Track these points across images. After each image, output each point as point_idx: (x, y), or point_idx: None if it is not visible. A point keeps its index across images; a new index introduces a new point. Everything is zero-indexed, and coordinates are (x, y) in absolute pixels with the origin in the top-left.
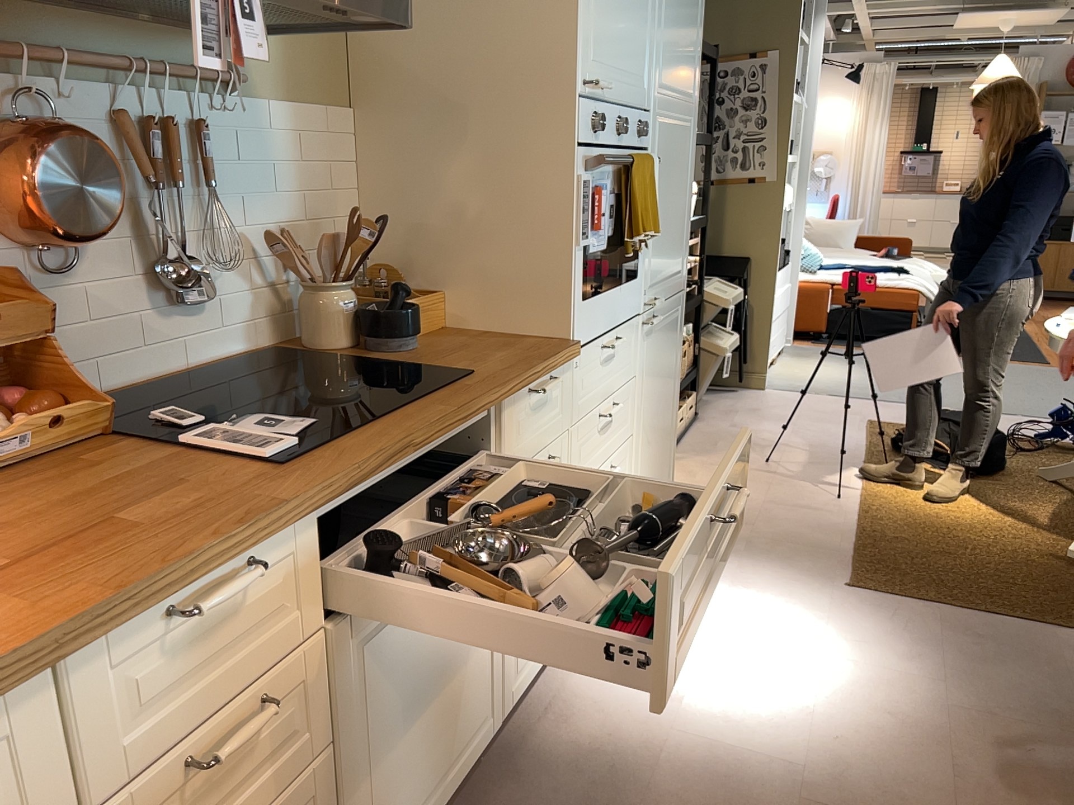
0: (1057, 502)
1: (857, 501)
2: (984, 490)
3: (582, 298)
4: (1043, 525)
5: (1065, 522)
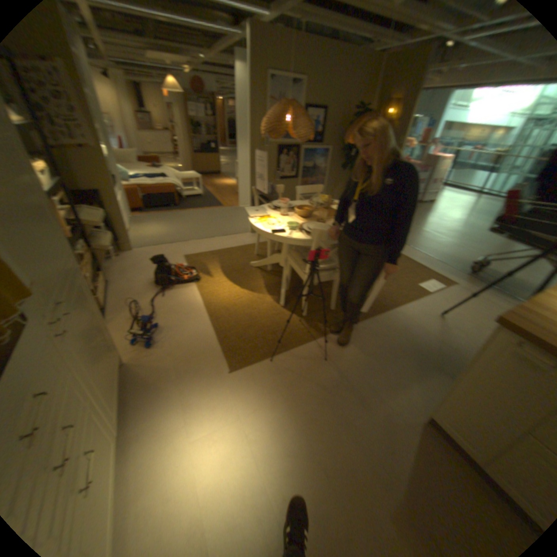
0: (262, 278)
1: (205, 312)
2: (240, 281)
3: None
4: (265, 292)
5: (269, 287)
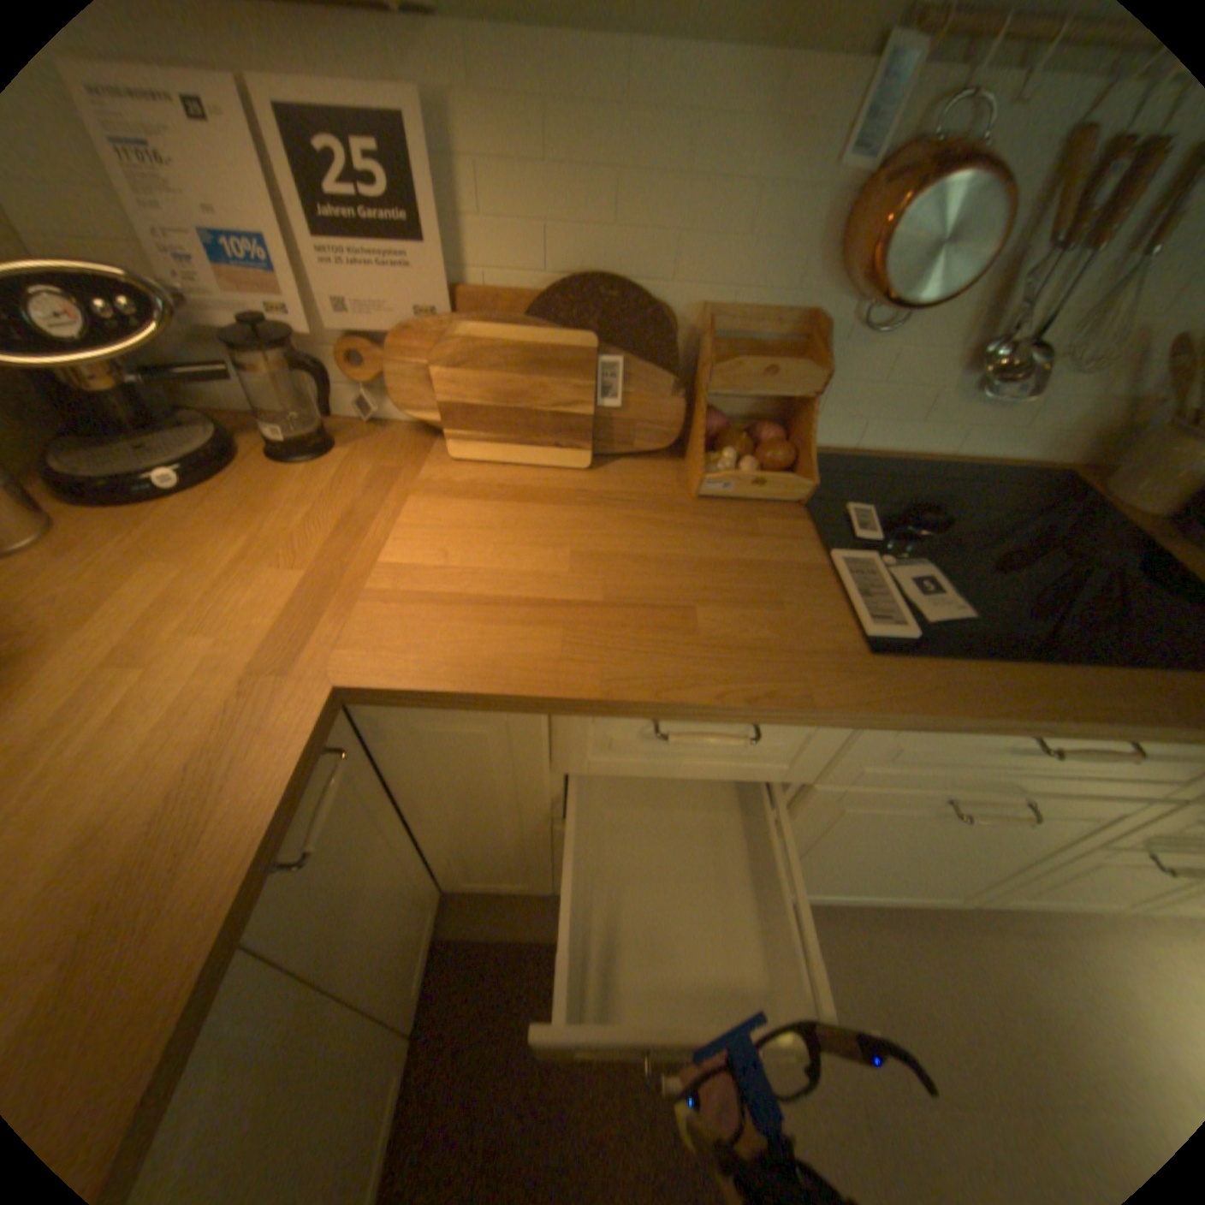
0: None
1: None
2: None
3: None
4: None
5: None
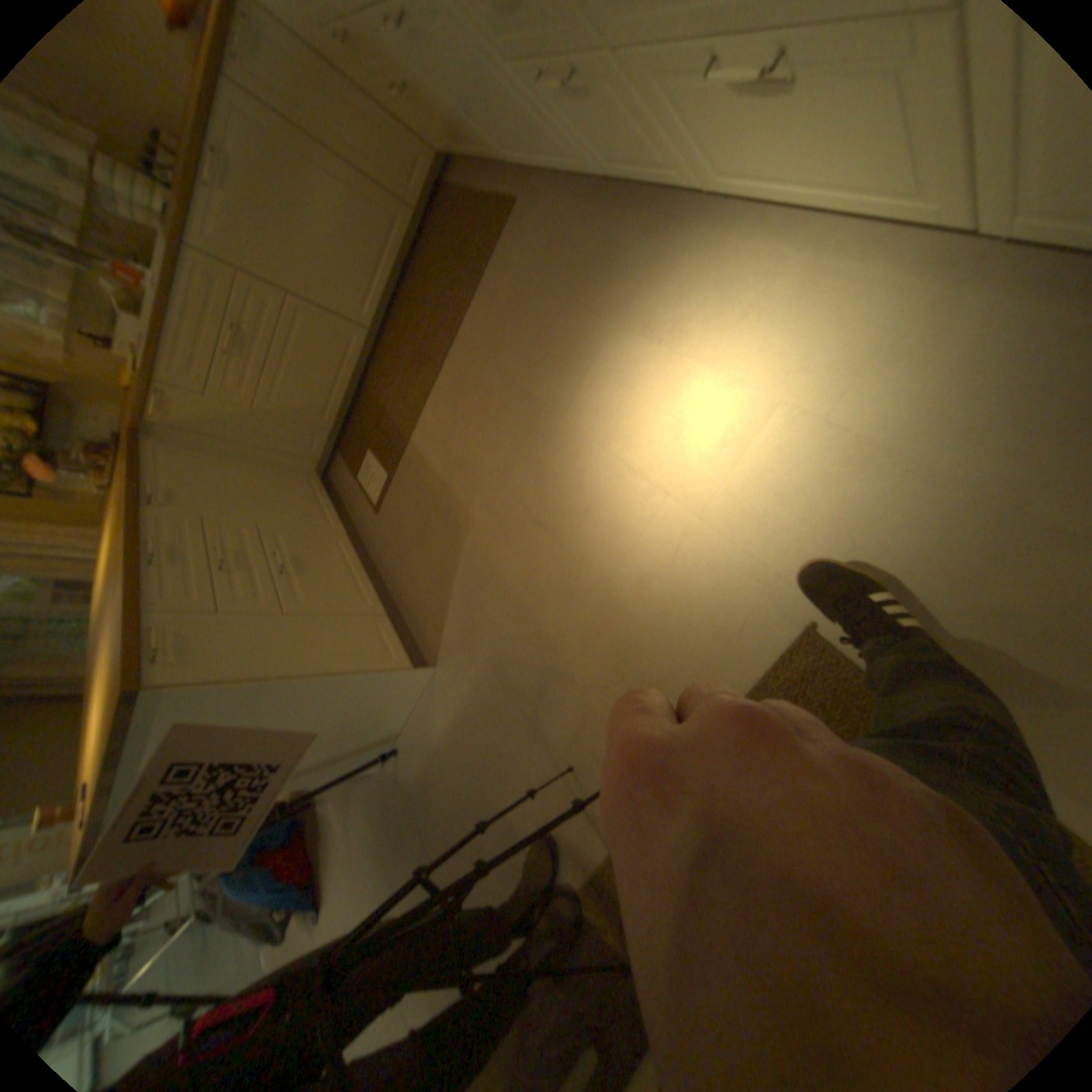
0: None
1: None
2: None
3: None
4: None
5: None
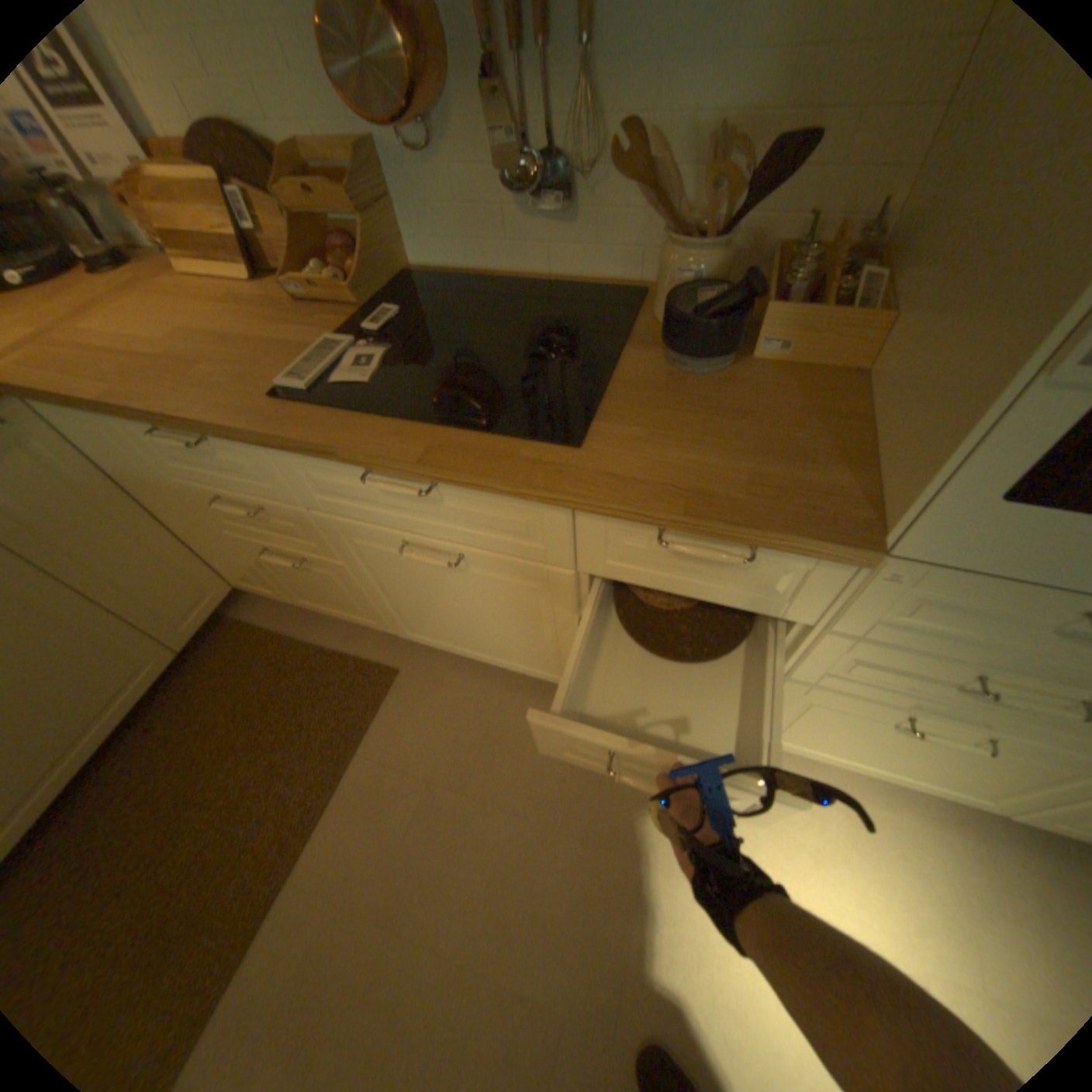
0: None
1: None
2: None
3: (1007, 493)
4: None
5: None
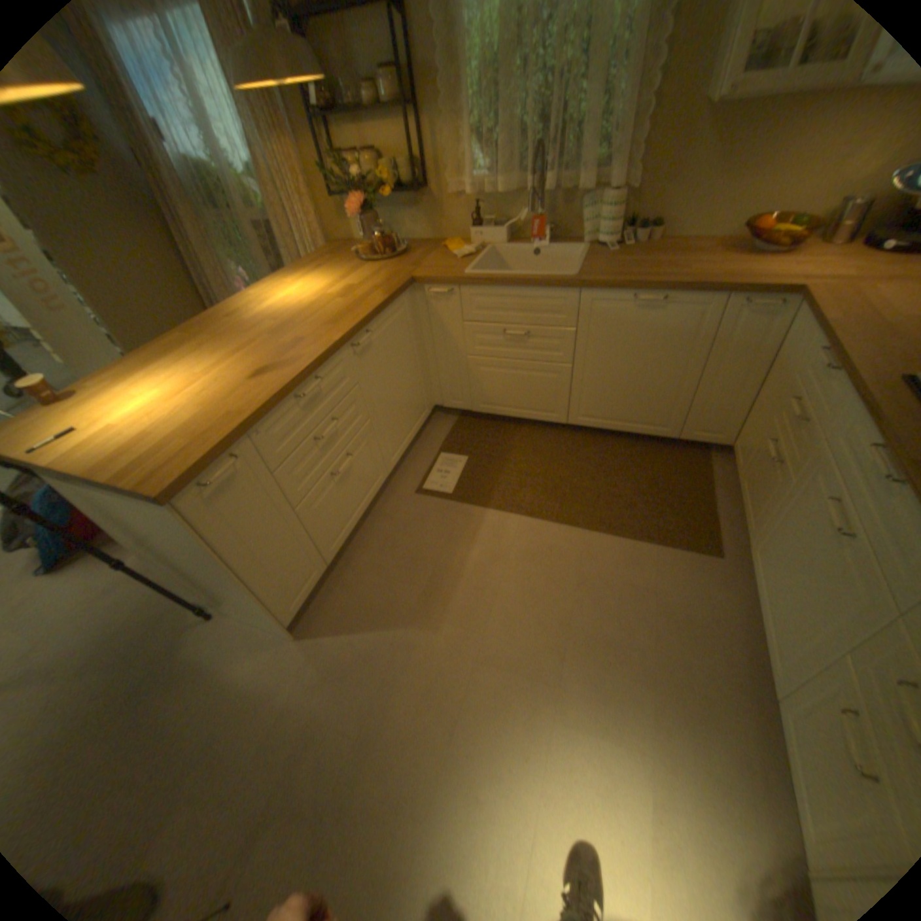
0: None
1: None
2: None
3: None
4: None
5: None
